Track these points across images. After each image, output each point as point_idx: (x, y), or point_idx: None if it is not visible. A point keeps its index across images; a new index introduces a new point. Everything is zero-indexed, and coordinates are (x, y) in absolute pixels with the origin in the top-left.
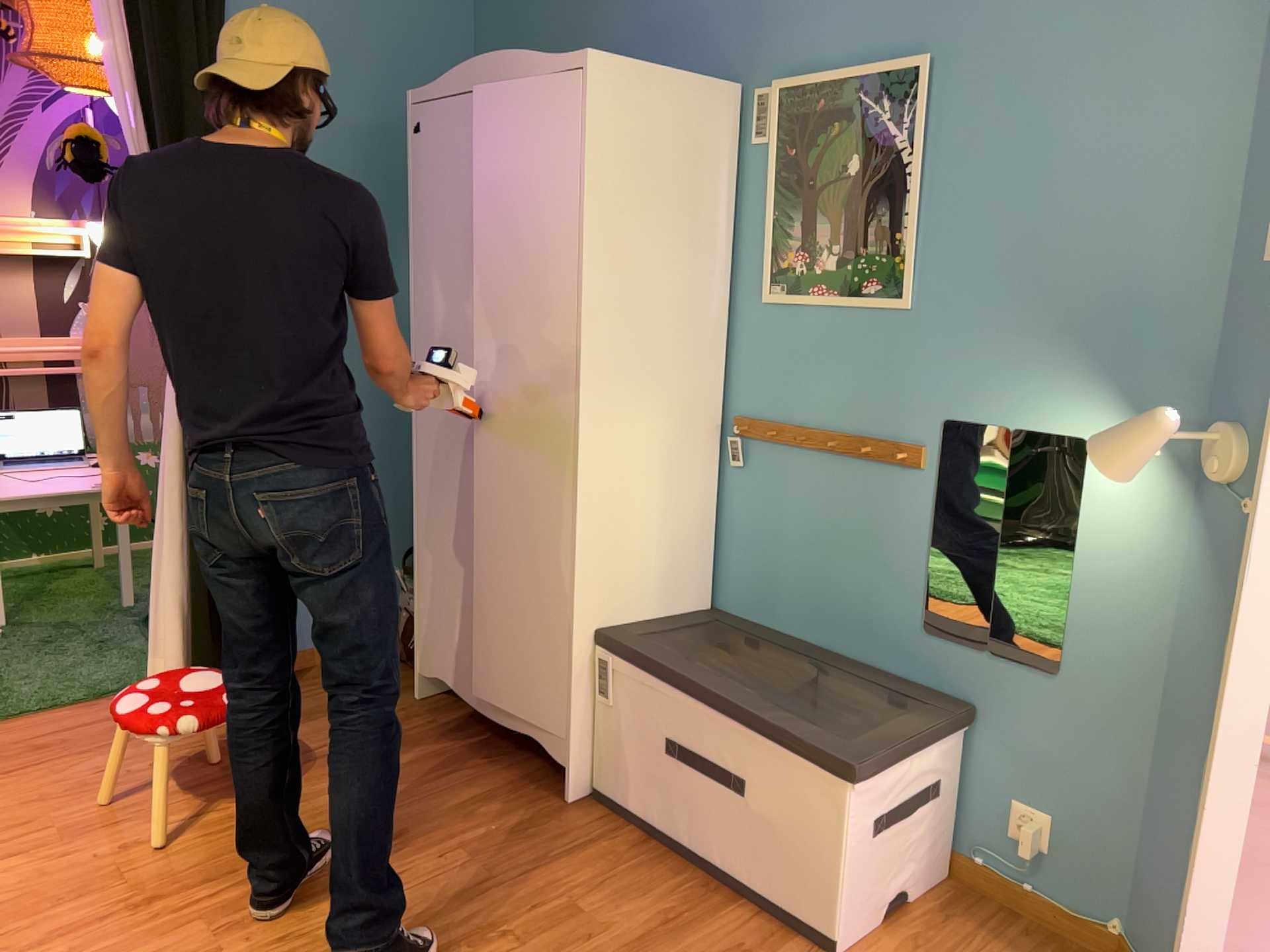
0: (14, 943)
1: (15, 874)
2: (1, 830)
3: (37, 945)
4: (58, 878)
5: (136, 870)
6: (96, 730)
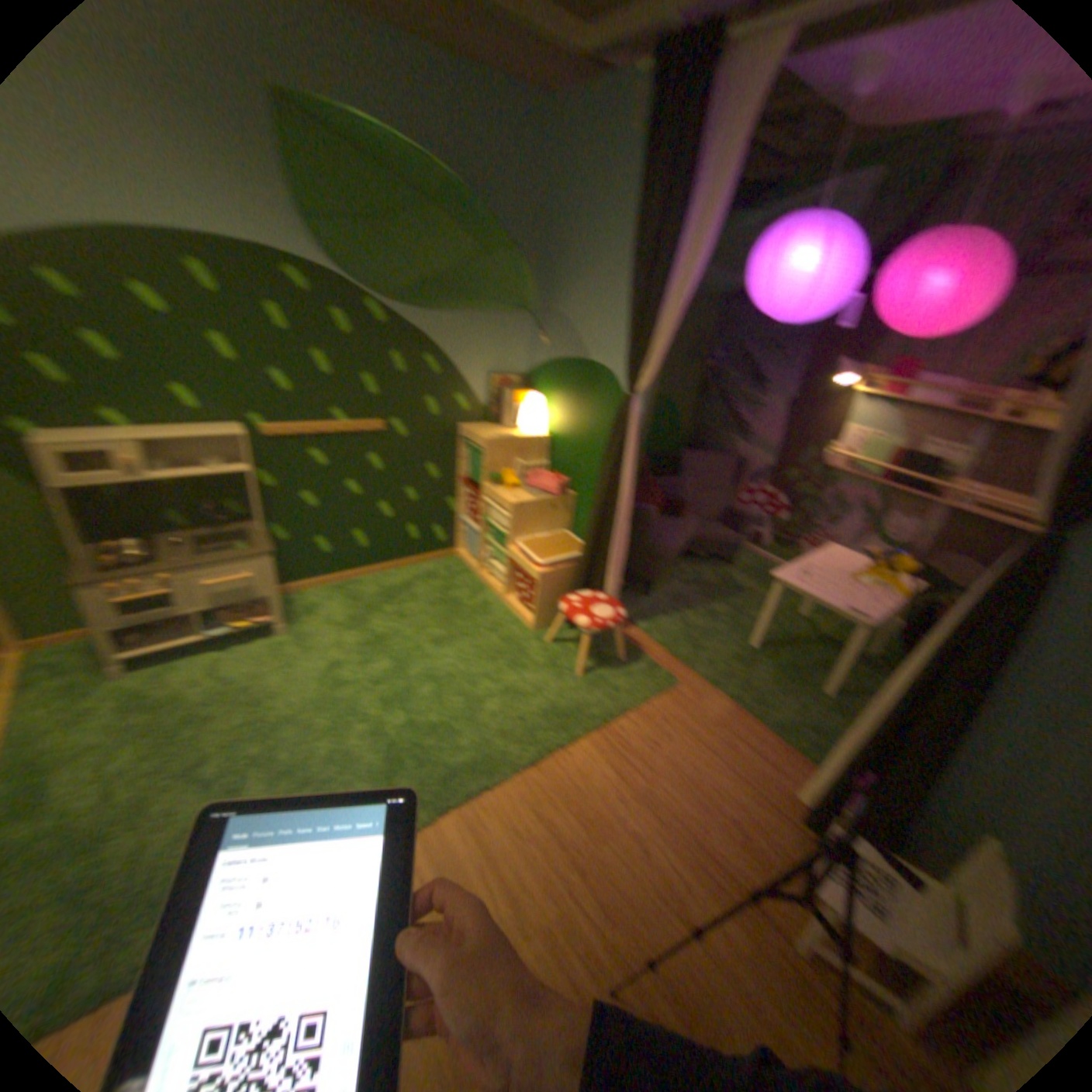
0: (546, 810)
1: (604, 787)
2: (643, 764)
3: (543, 823)
4: (601, 811)
5: (612, 856)
6: (763, 773)
